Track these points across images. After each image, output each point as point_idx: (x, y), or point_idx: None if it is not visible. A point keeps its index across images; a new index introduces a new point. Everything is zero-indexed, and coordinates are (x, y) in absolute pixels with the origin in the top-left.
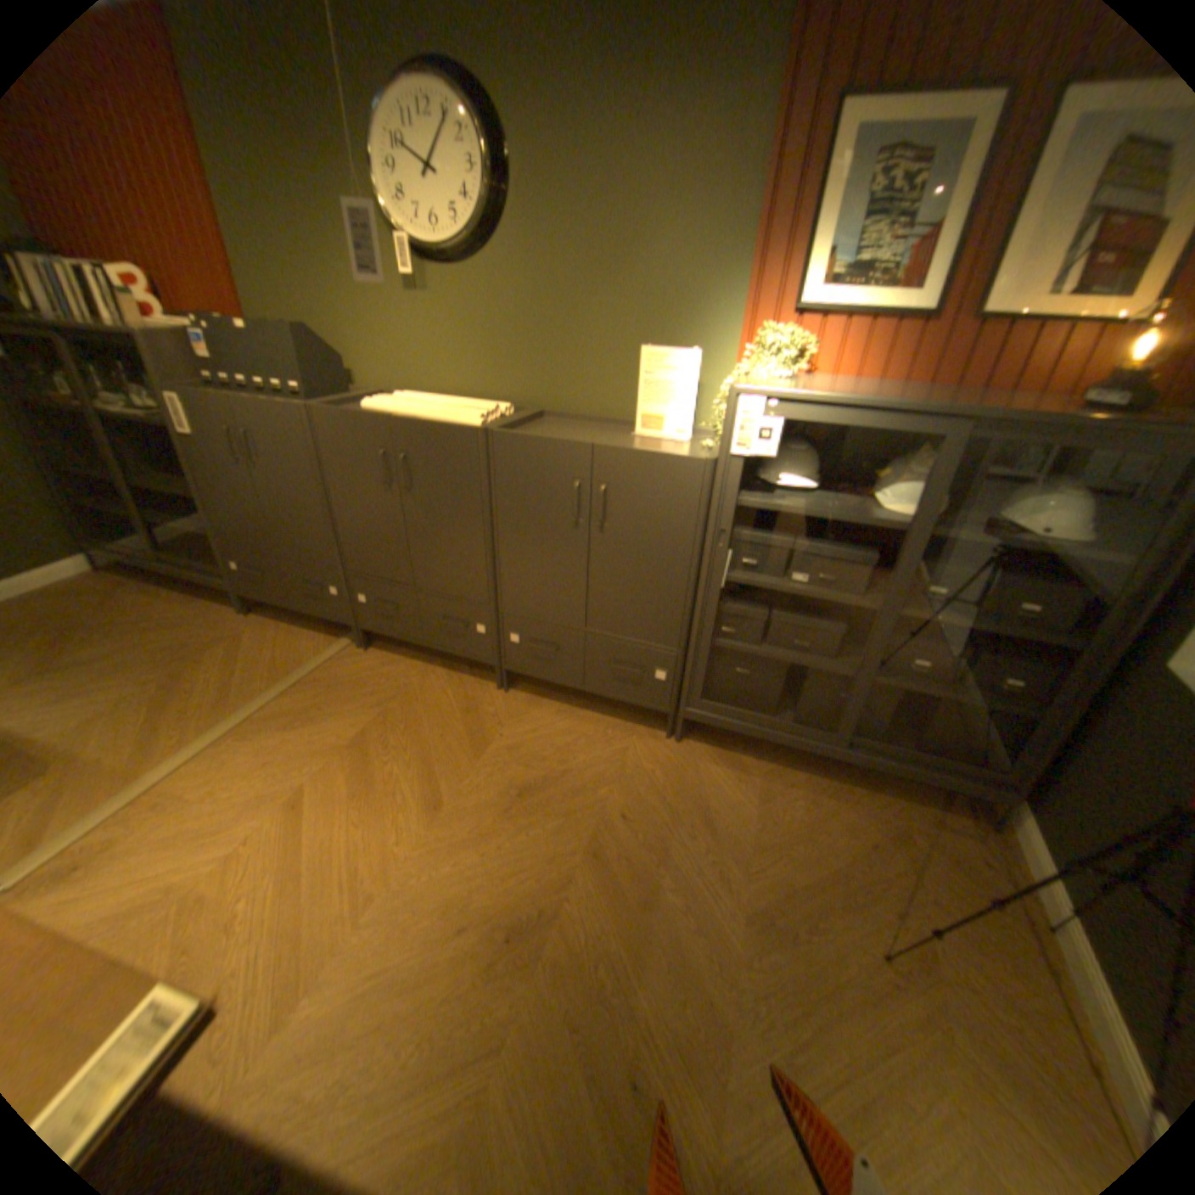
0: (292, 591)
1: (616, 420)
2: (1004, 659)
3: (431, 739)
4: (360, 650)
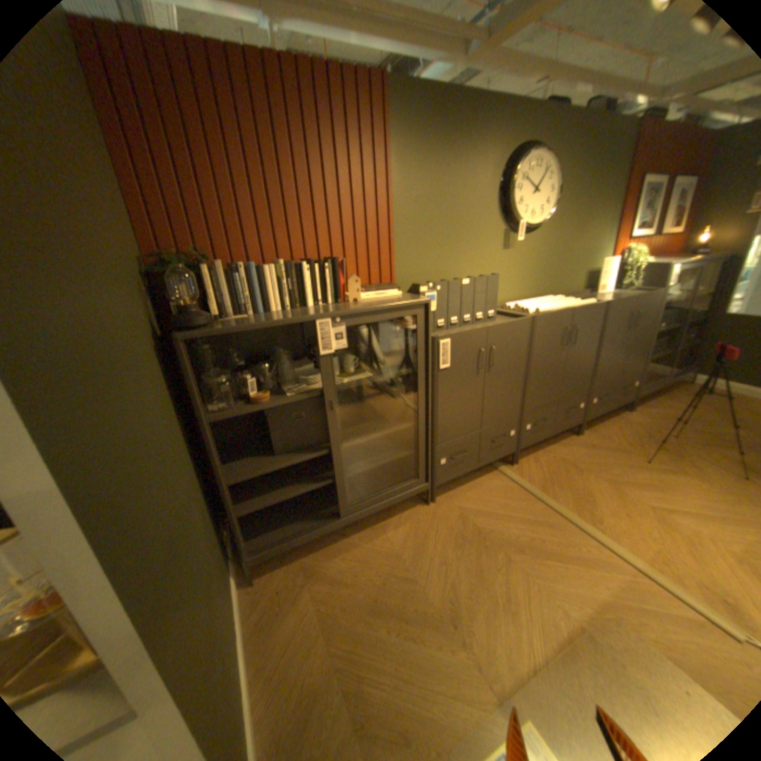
0: (484, 452)
1: (581, 292)
2: (691, 330)
3: (617, 463)
4: (516, 465)
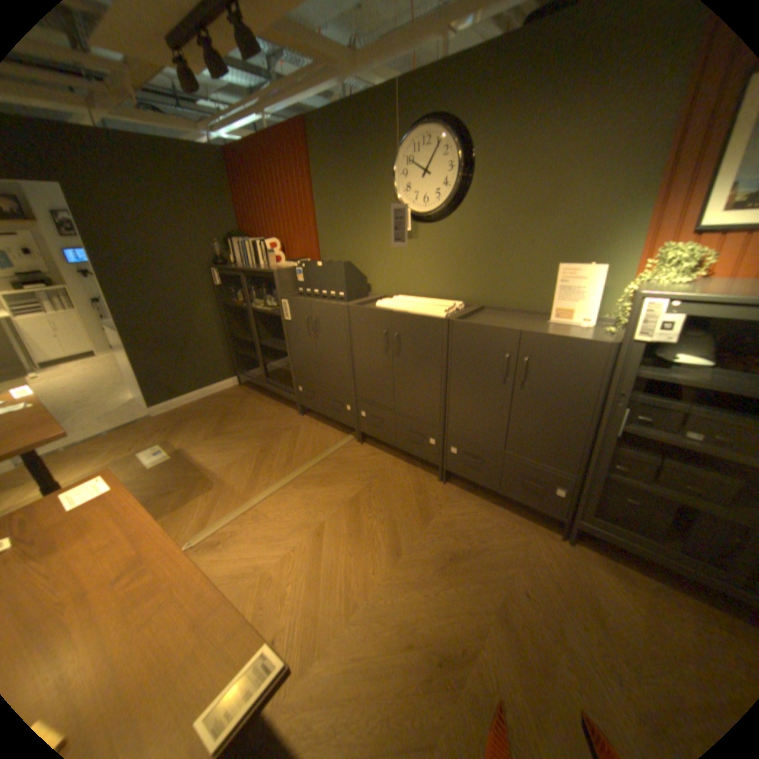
0: (326, 405)
1: (535, 311)
2: None
3: (396, 508)
4: (358, 443)
